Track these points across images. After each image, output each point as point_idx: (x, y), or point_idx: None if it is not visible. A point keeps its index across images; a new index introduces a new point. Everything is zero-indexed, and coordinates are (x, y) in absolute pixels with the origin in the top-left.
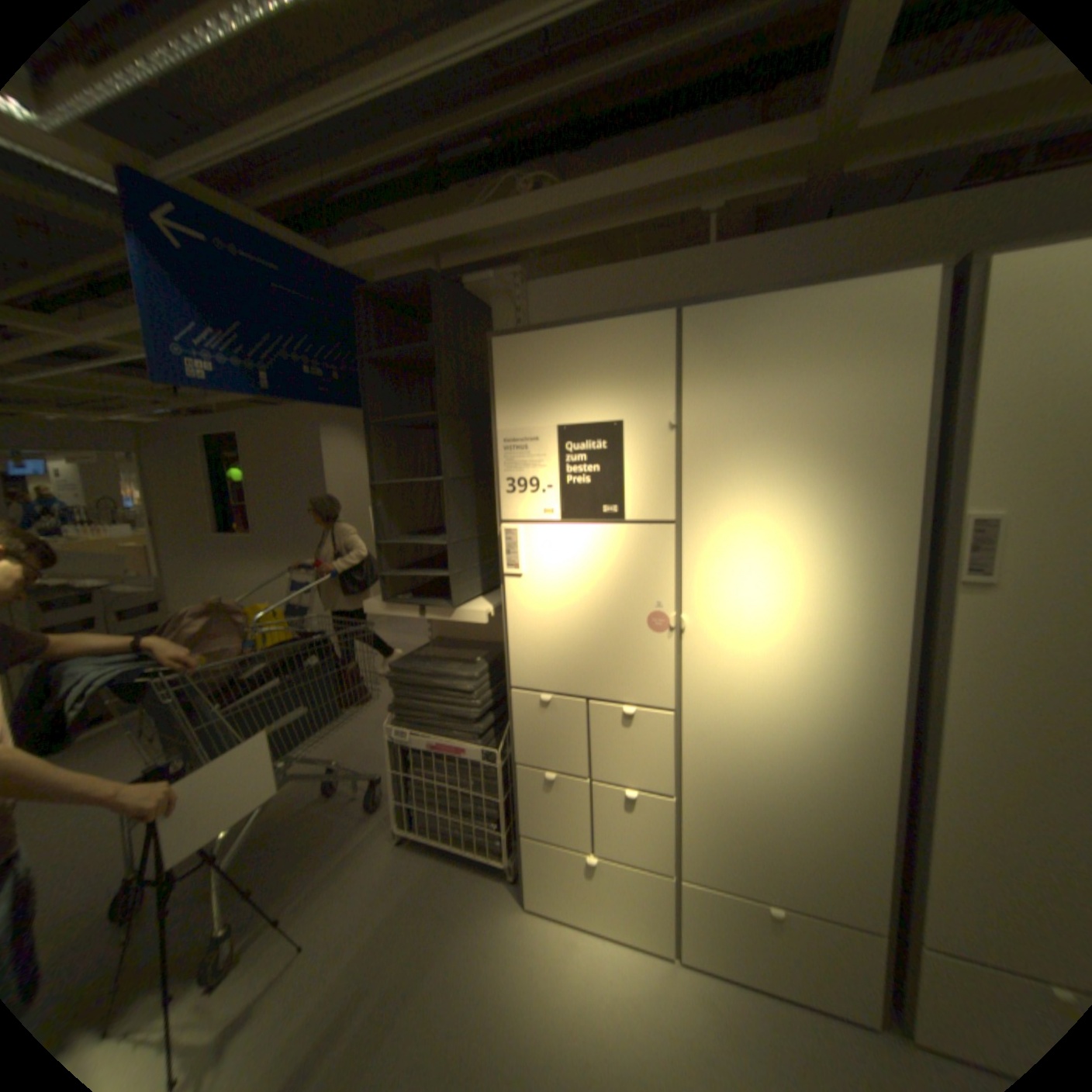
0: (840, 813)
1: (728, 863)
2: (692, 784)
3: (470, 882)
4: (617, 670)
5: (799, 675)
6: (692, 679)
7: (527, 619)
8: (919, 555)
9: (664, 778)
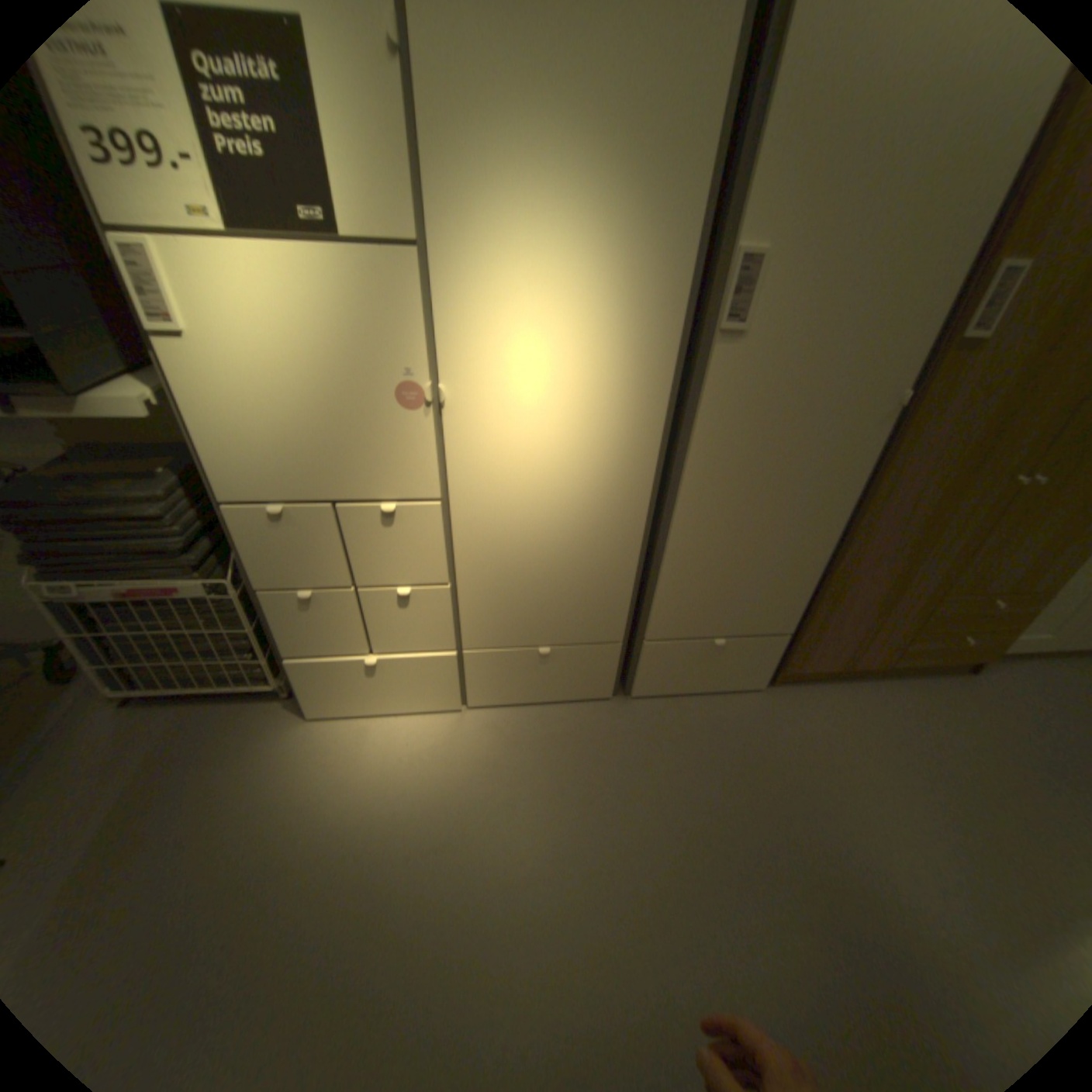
0: (596, 564)
1: (502, 625)
2: (466, 567)
3: (236, 711)
4: (366, 463)
5: (567, 444)
6: (458, 462)
7: (216, 405)
8: (689, 298)
9: (436, 569)
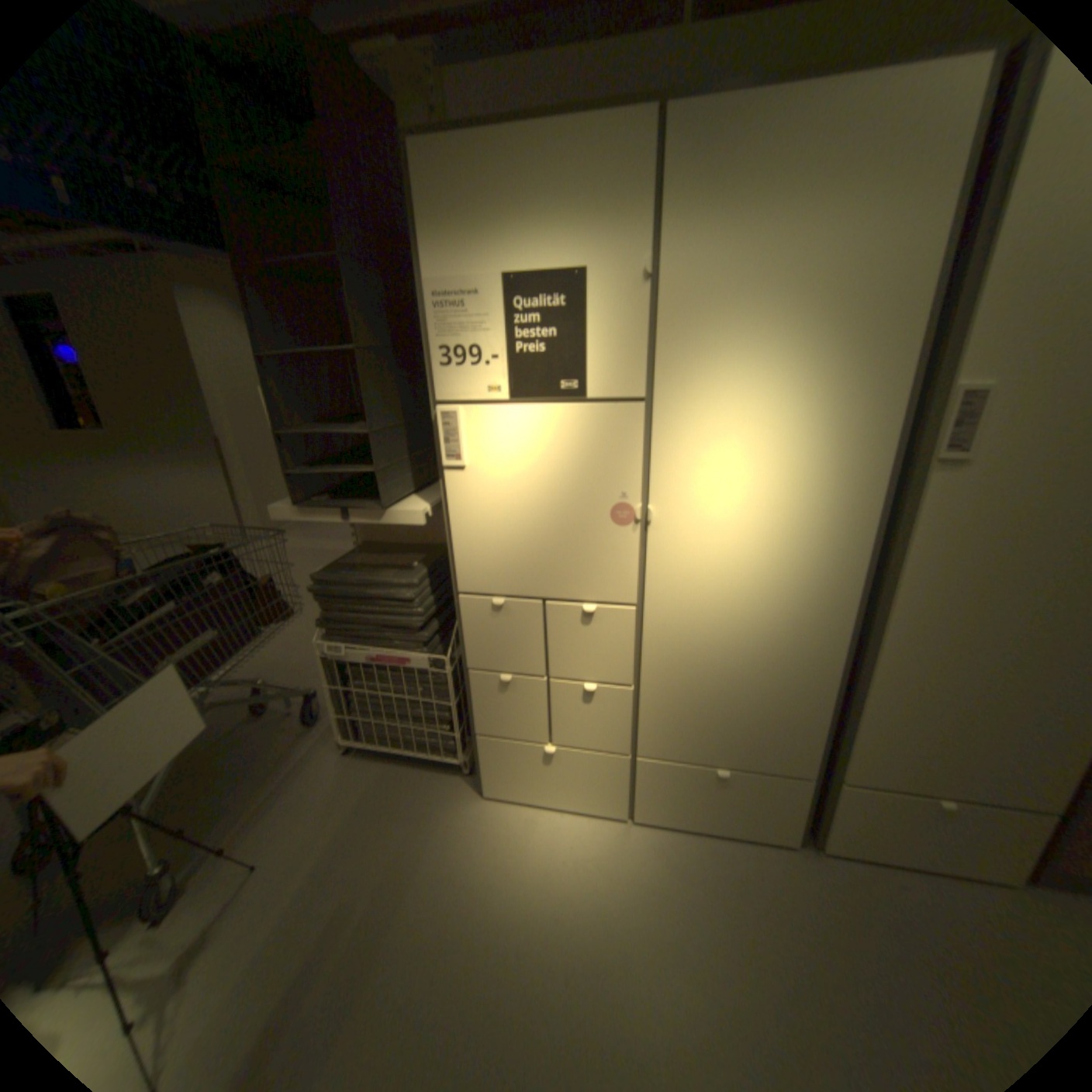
0: (789, 686)
1: (681, 737)
2: (651, 672)
3: (425, 779)
4: (576, 568)
5: (765, 562)
6: (656, 573)
7: (474, 518)
8: (901, 431)
9: (623, 670)
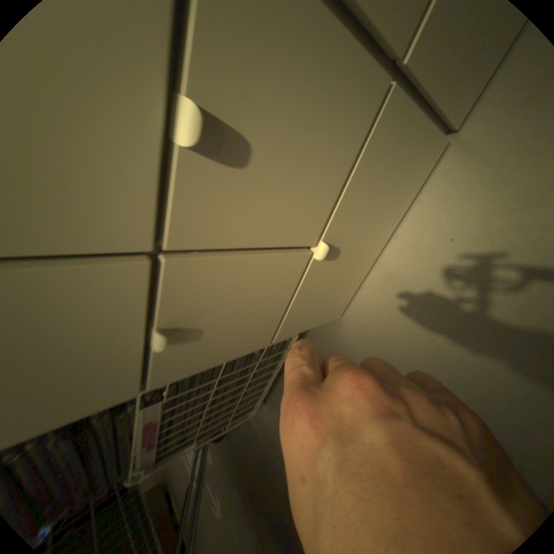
0: None
1: None
2: None
3: None
4: None
5: None
6: None
7: None
8: None
9: None
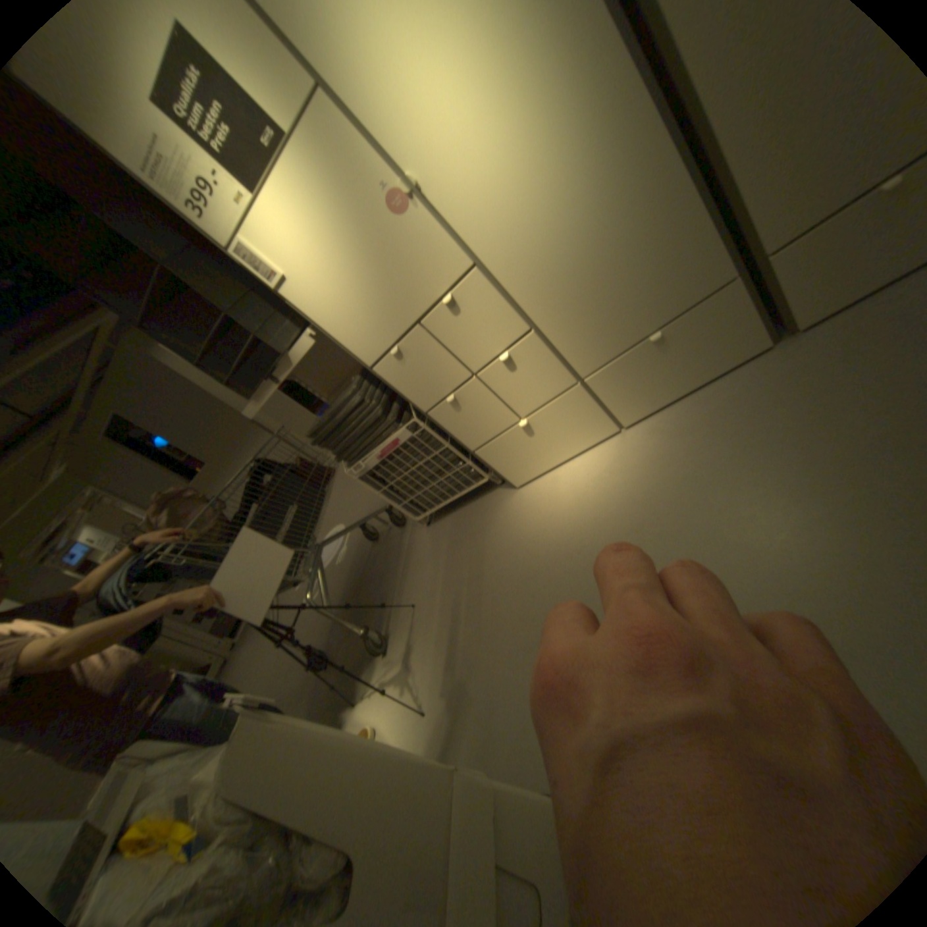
0: (645, 211)
1: (601, 335)
2: (534, 305)
3: (480, 503)
4: (413, 276)
5: (527, 119)
6: (463, 221)
7: (325, 306)
8: None
9: (514, 322)
